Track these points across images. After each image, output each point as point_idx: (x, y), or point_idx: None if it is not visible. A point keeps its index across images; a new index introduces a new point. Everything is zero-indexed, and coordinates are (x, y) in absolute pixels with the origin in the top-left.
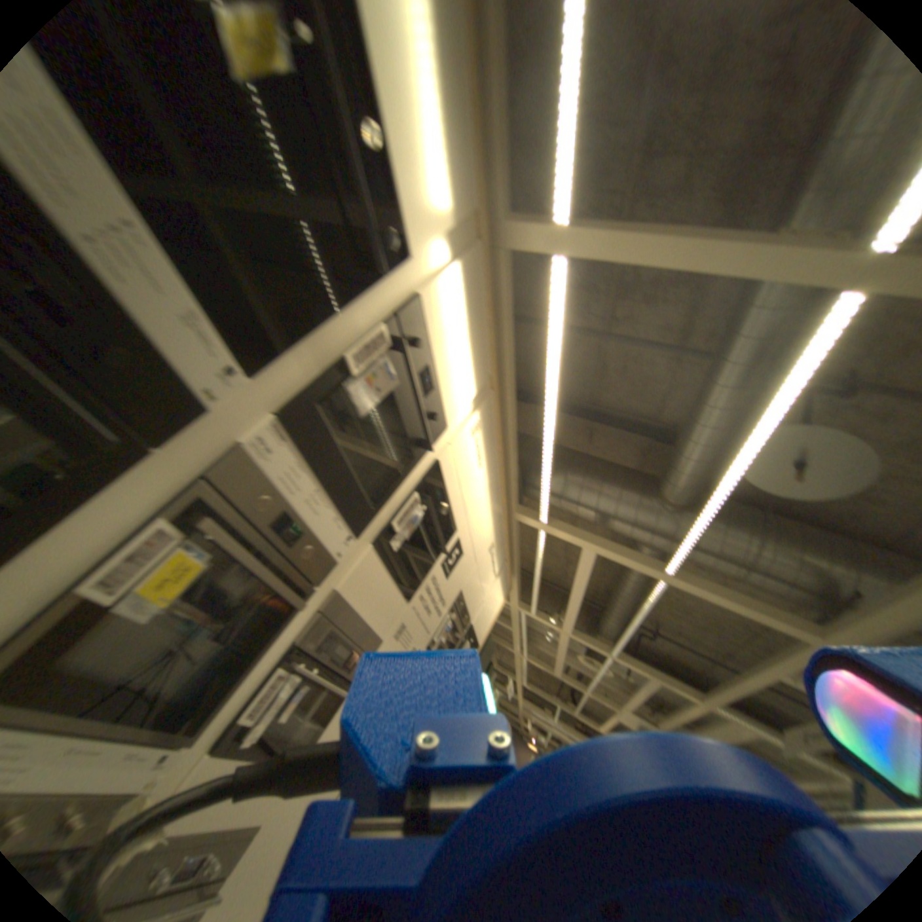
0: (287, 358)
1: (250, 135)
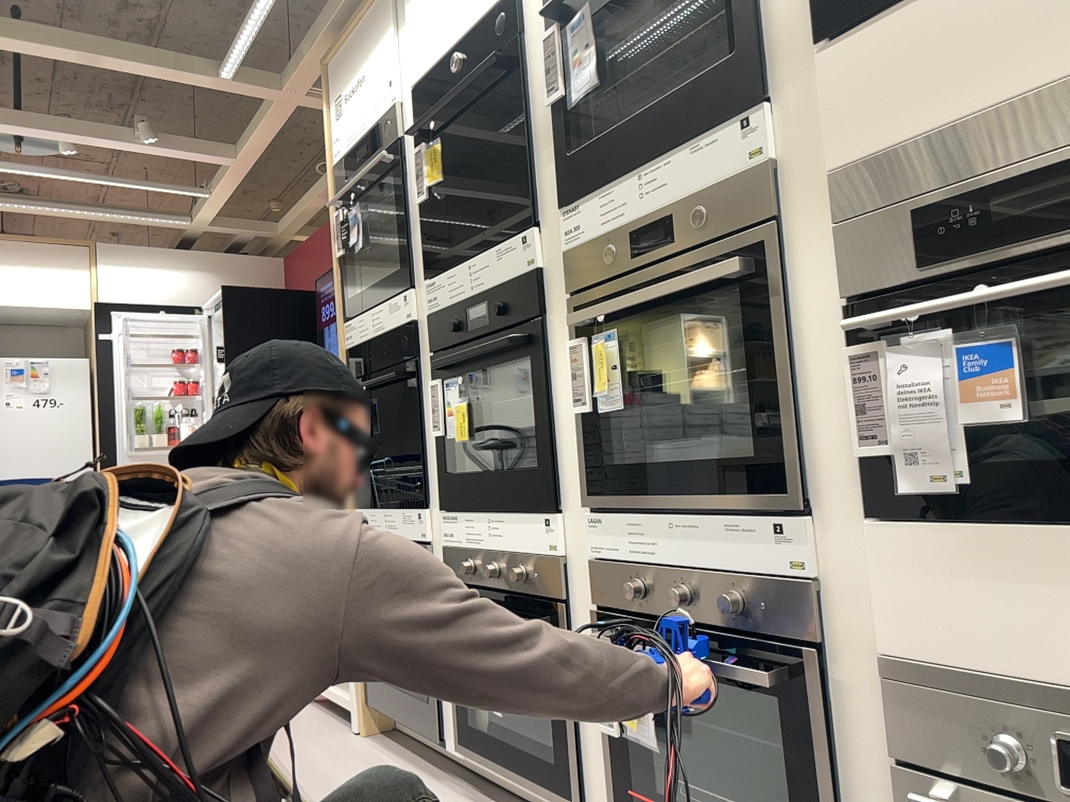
0: (538, 178)
1: (478, 160)
